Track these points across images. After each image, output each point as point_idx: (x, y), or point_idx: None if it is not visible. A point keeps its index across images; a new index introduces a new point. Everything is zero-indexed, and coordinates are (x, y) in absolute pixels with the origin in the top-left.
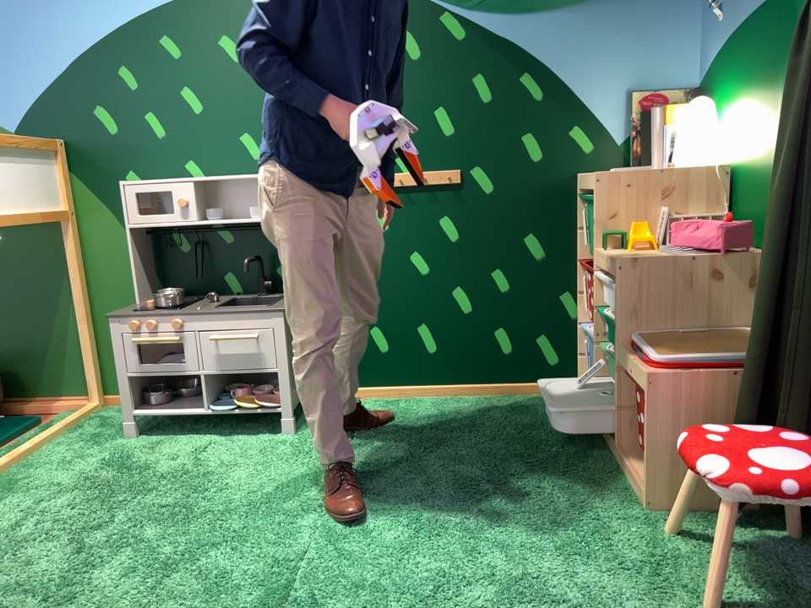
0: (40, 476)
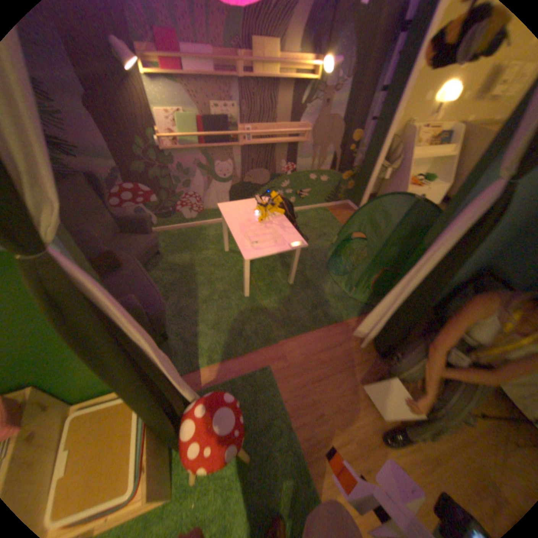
0: None
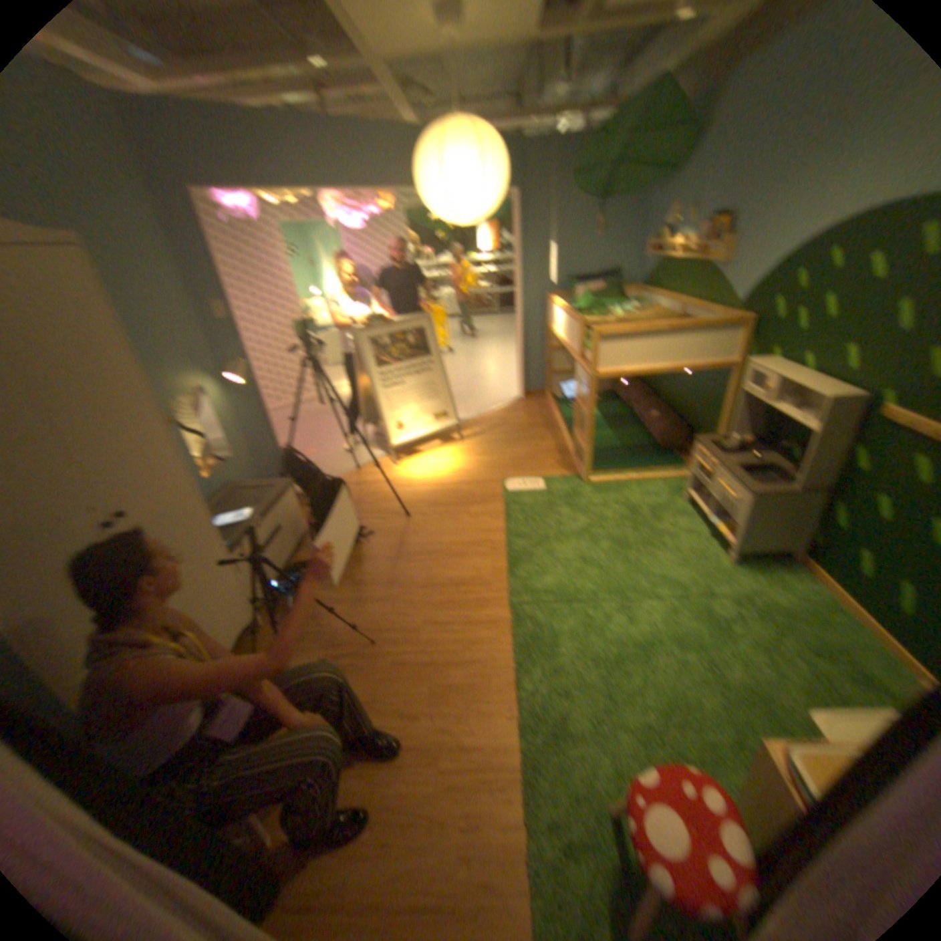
0: (631, 493)
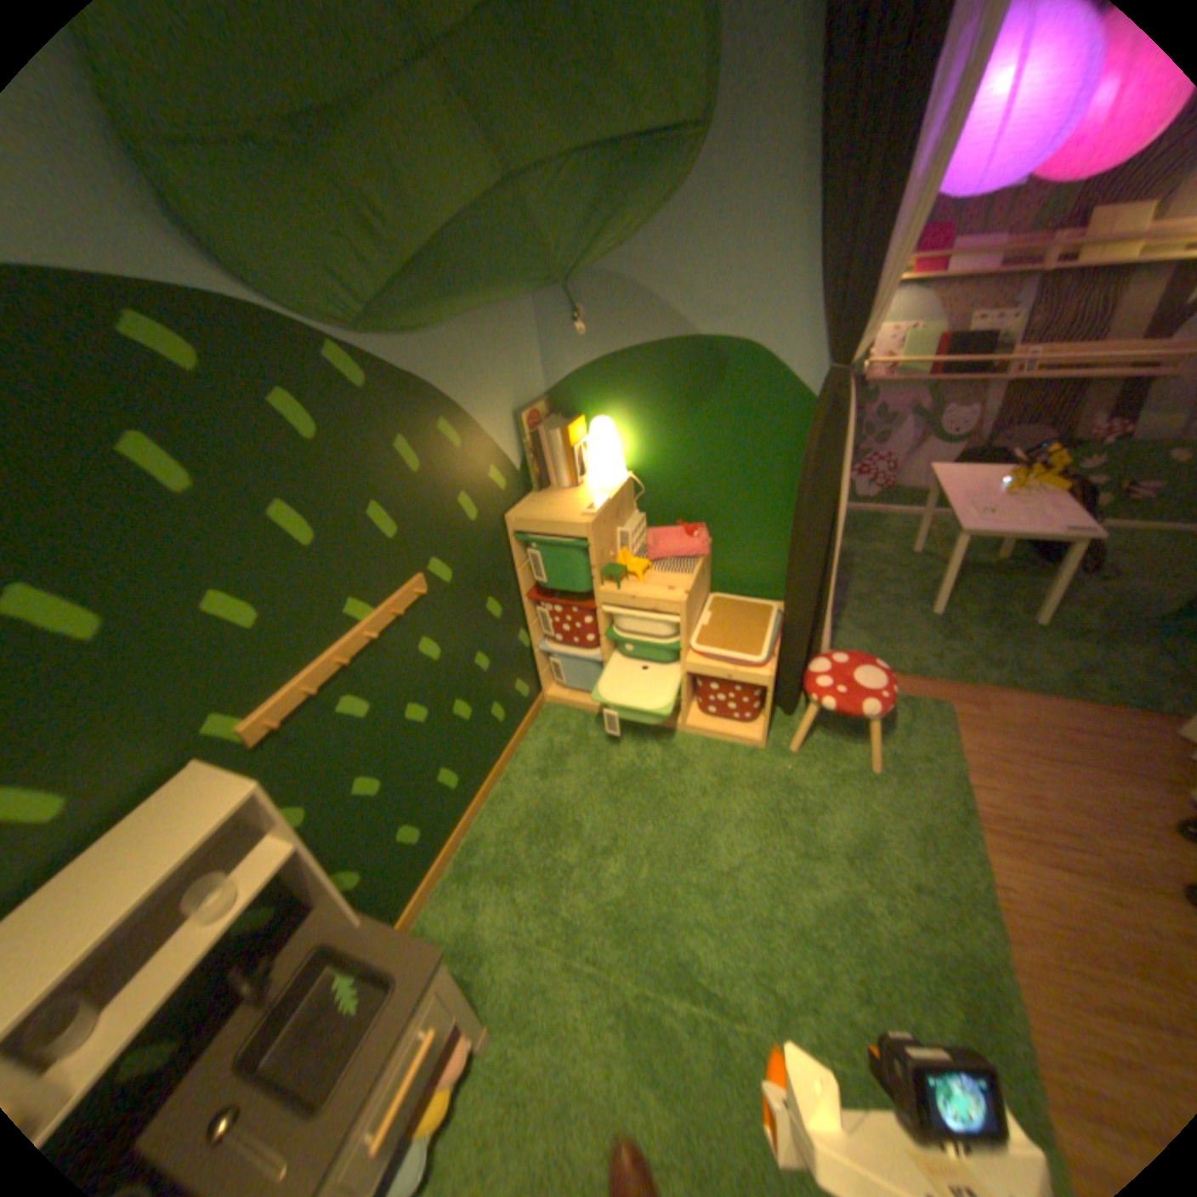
0: None
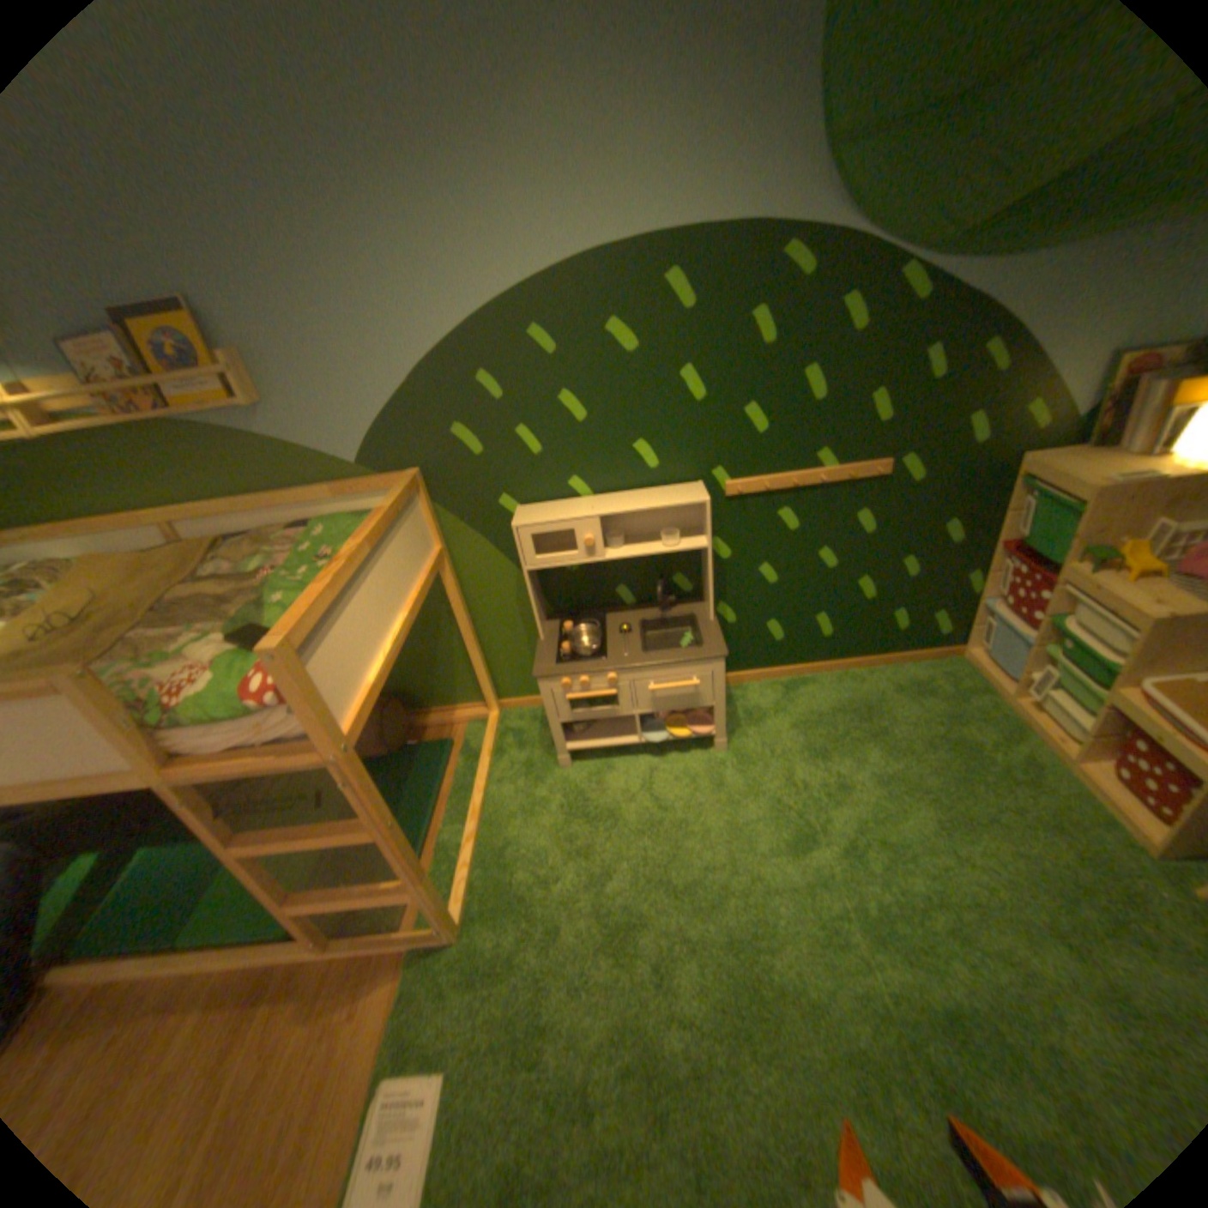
0: (517, 840)
